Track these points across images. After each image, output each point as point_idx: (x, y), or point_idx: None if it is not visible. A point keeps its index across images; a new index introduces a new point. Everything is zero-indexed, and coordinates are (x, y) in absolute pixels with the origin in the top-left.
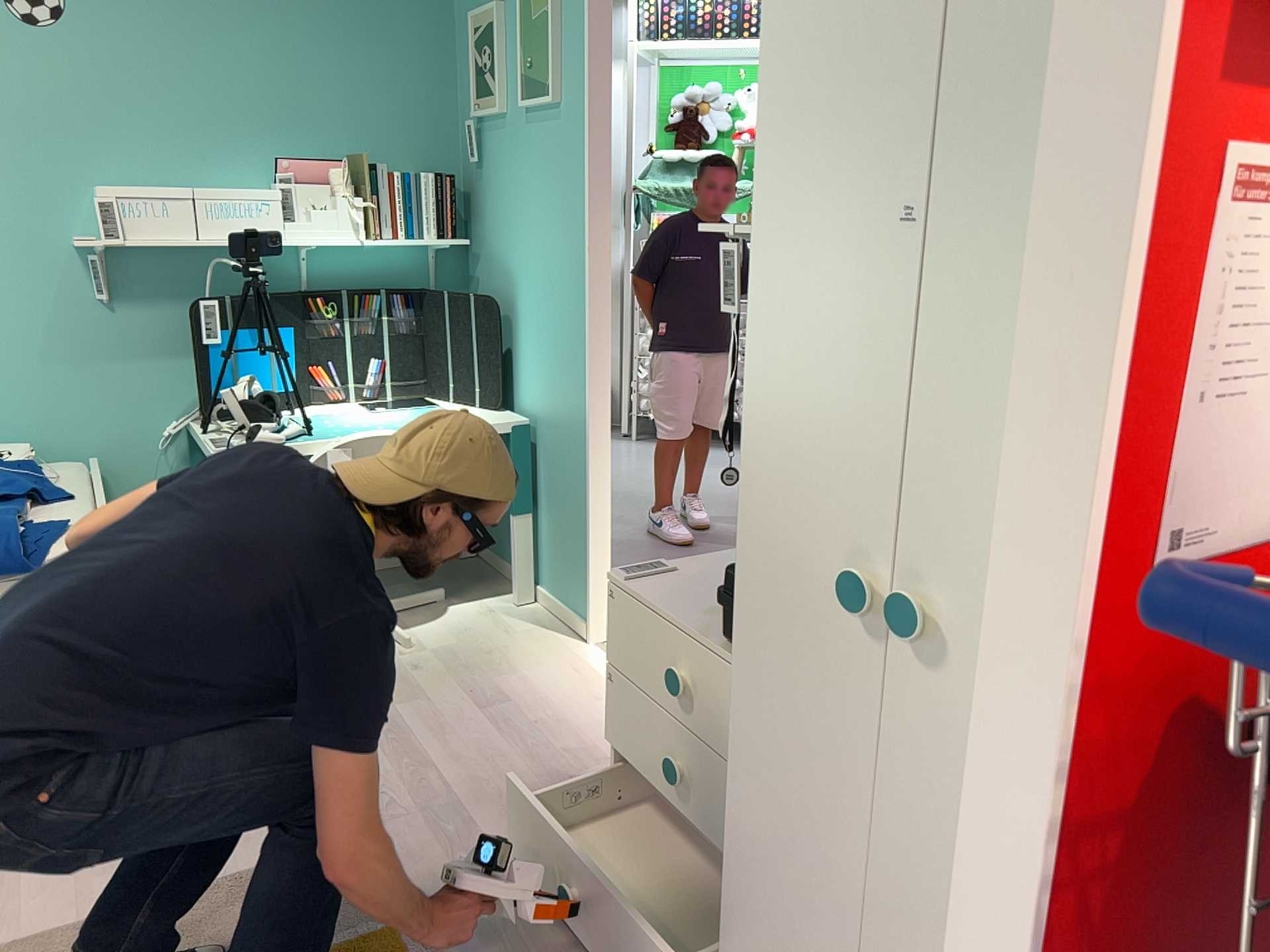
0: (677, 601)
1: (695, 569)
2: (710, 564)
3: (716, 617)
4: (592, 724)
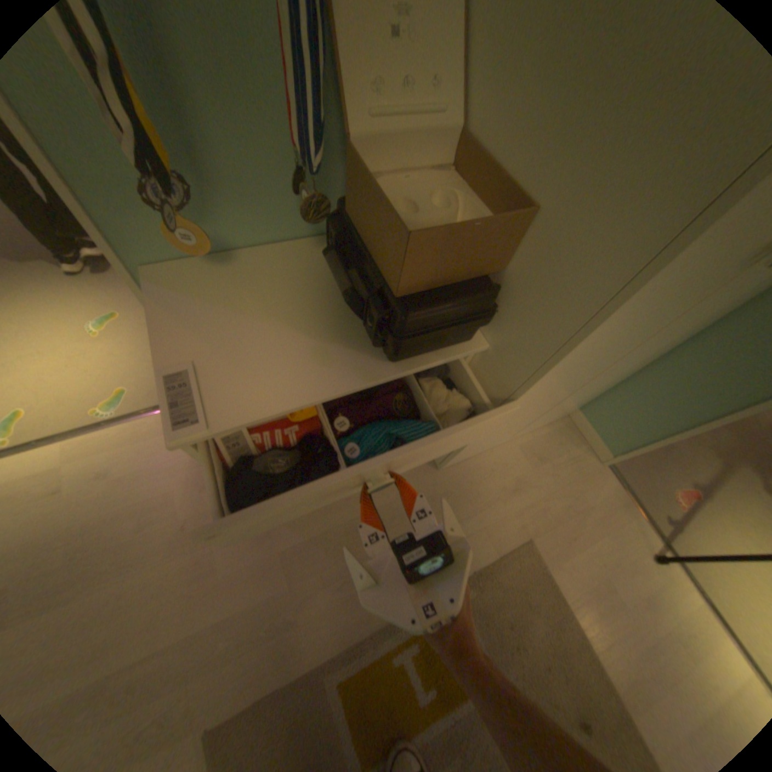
0: (292, 384)
1: (198, 346)
2: (187, 327)
3: (341, 359)
4: (100, 502)
